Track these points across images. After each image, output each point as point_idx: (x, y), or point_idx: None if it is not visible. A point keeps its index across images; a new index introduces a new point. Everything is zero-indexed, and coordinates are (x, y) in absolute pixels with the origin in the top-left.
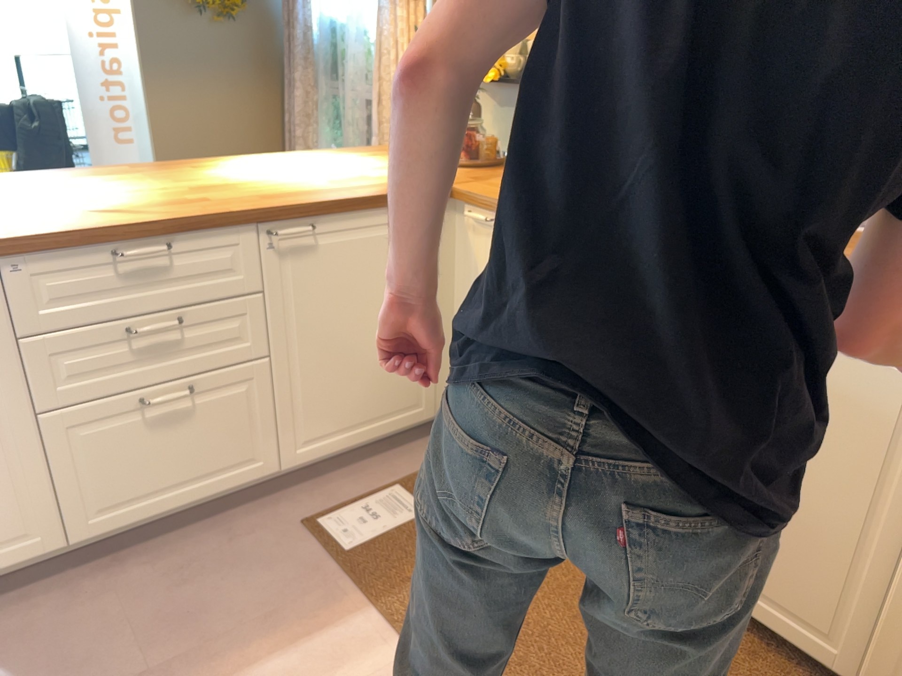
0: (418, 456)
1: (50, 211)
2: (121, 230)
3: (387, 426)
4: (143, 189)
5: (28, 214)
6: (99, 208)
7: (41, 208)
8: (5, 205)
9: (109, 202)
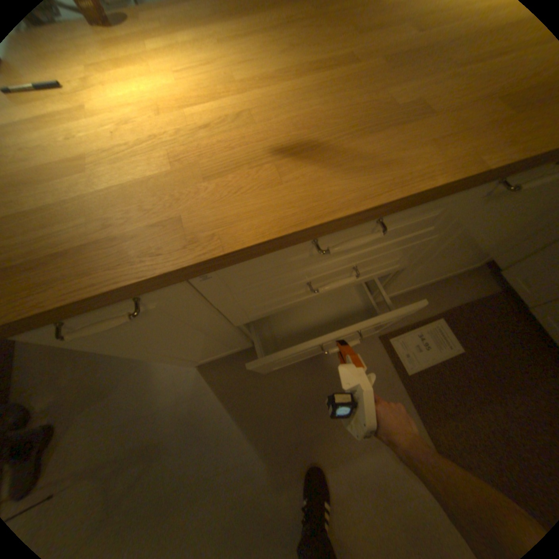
0: (457, 289)
1: (227, 135)
2: (333, 221)
3: (449, 276)
4: (325, 57)
5: (203, 147)
6: (286, 128)
7: (215, 121)
8: (172, 106)
9: (293, 105)
